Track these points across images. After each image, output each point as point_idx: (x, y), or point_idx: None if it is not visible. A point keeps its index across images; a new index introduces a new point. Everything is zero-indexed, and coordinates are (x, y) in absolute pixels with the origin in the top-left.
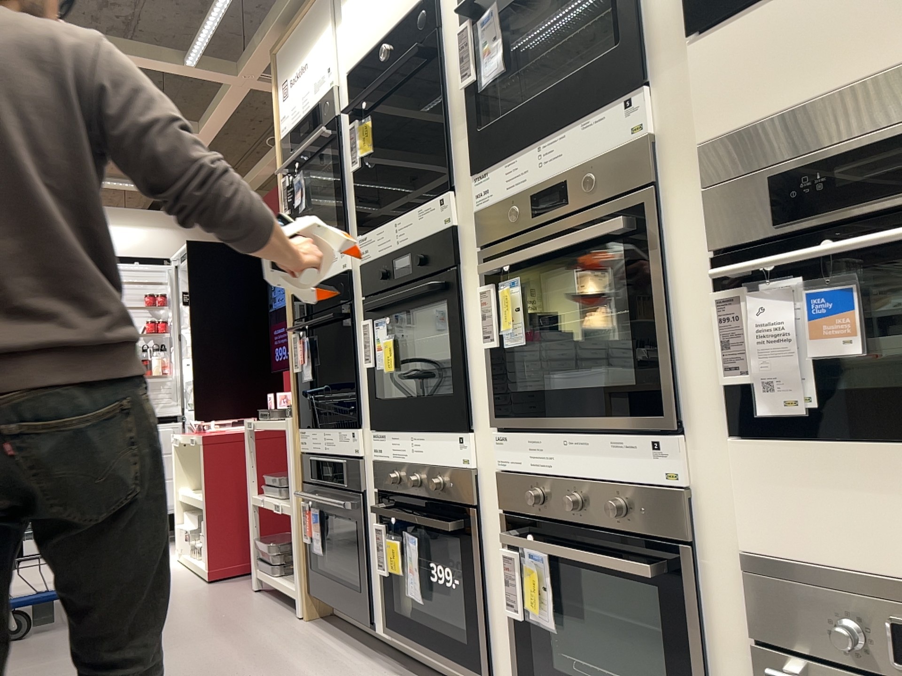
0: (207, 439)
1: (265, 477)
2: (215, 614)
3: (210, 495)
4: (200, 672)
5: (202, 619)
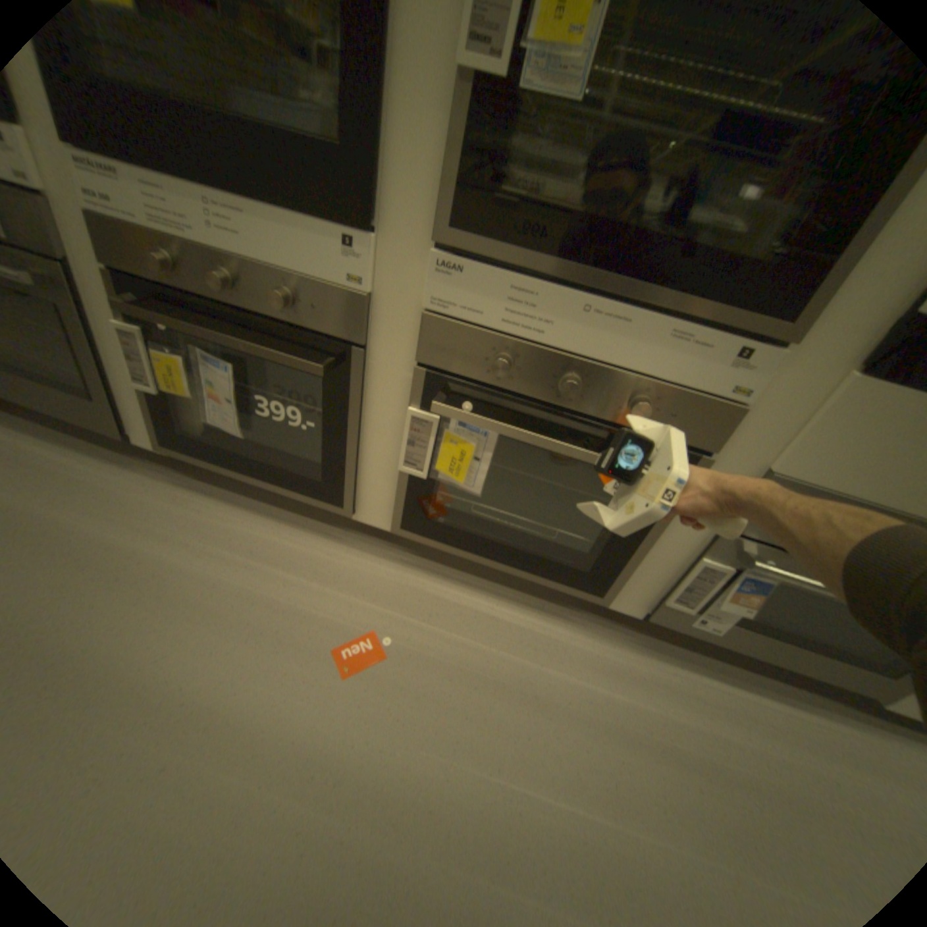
0: None
1: None
2: None
3: None
4: None
5: None
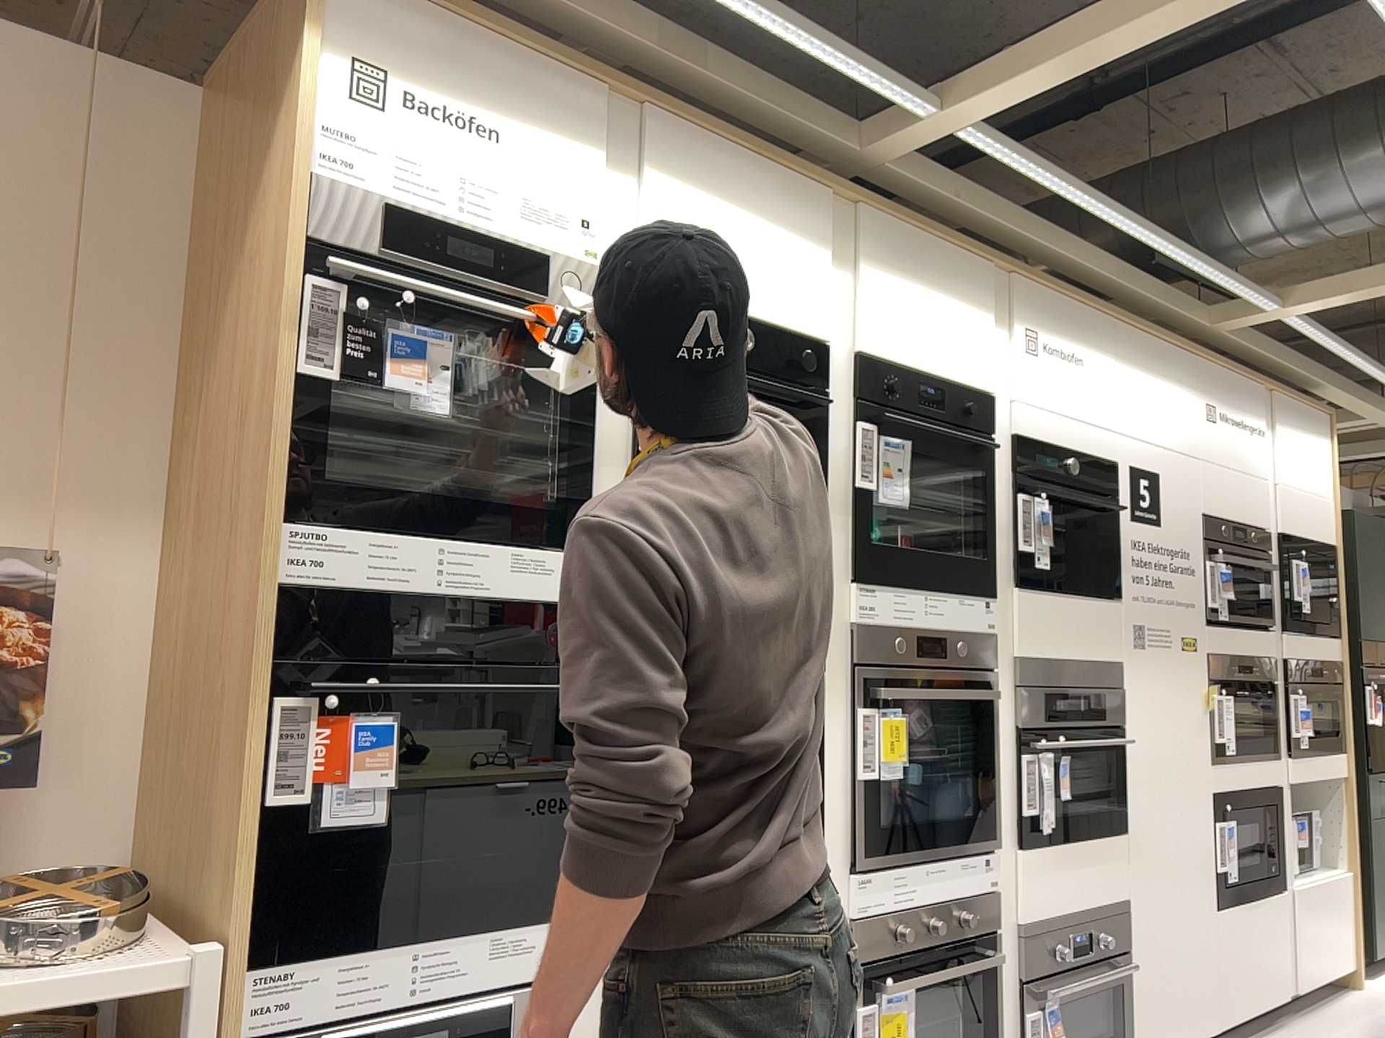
0: None
1: None
2: None
3: None
4: None
5: None
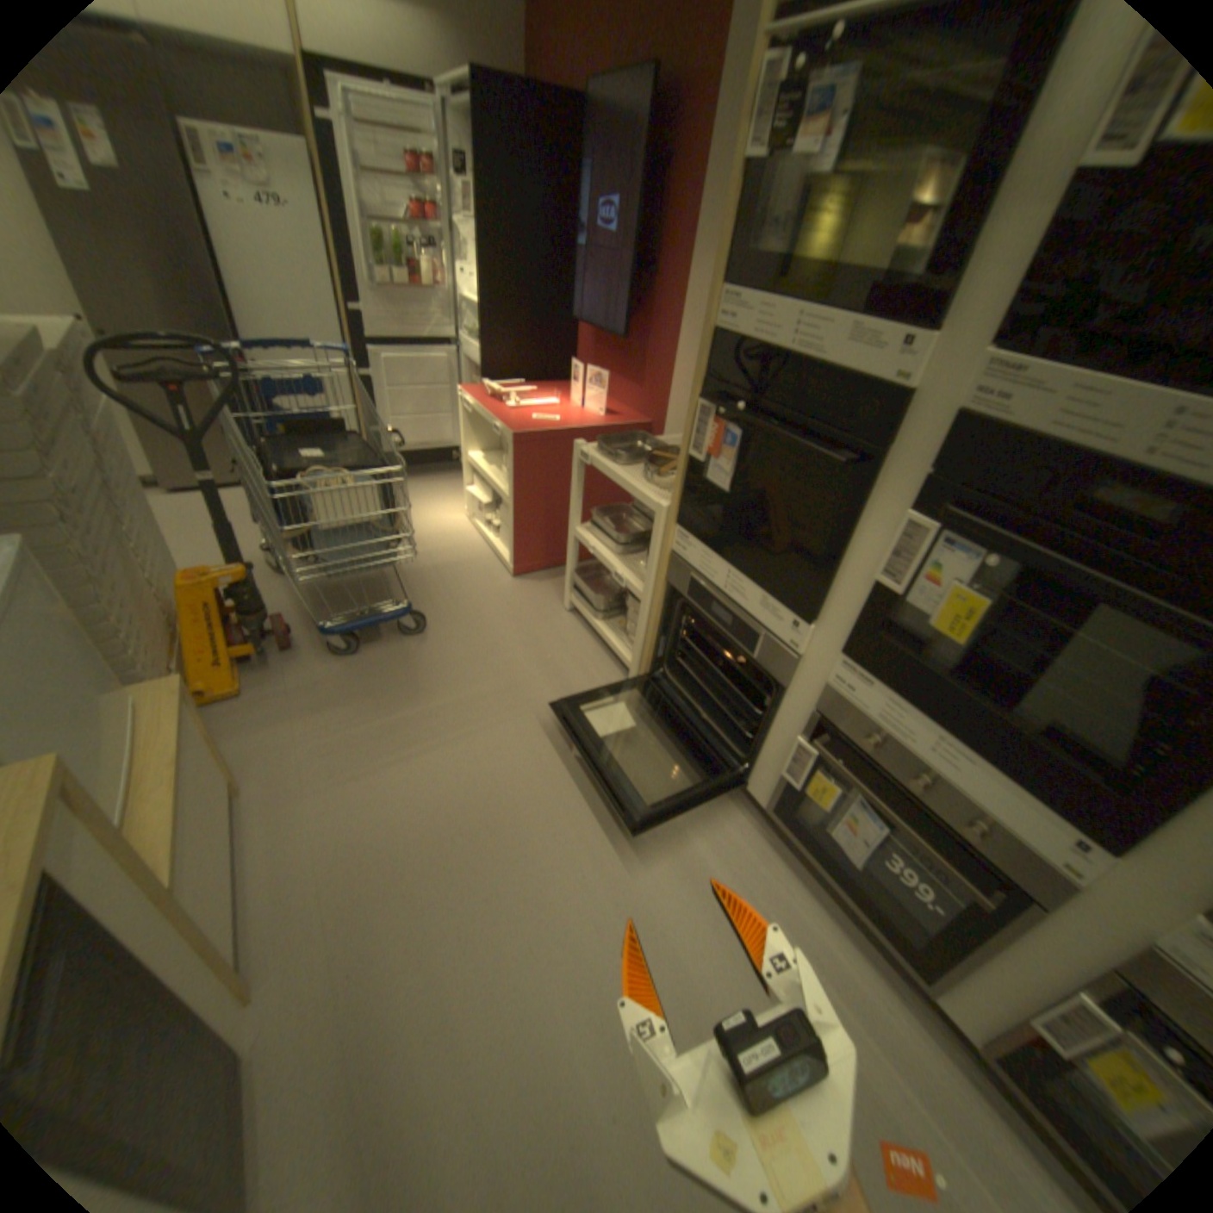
0: (519, 441)
1: (596, 520)
2: (541, 653)
3: (519, 501)
4: (563, 784)
5: (531, 661)
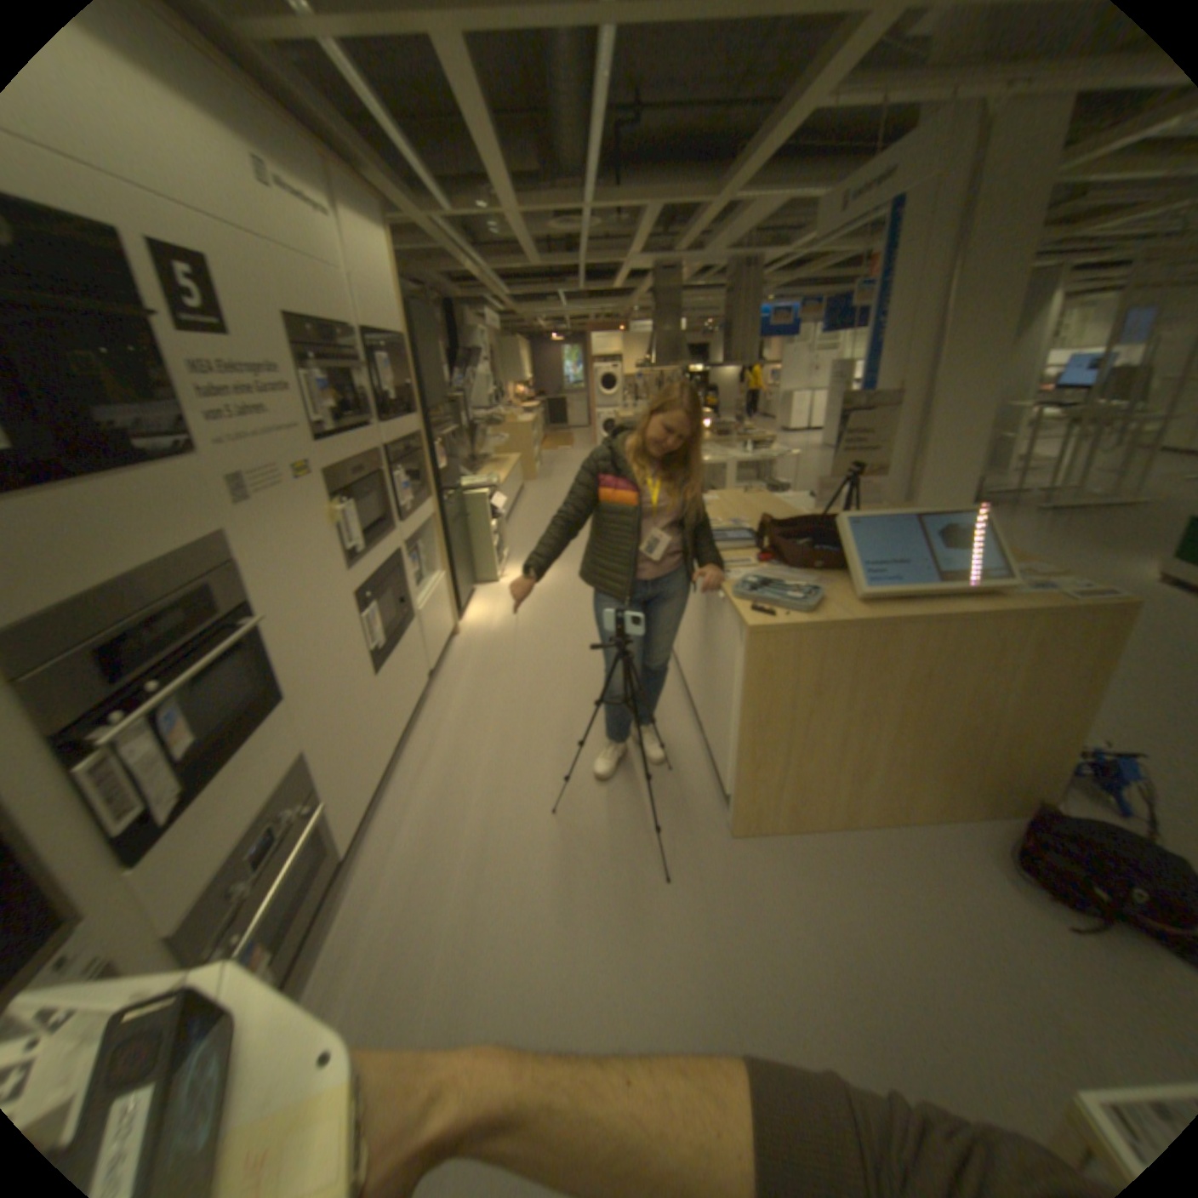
0: None
1: None
2: None
3: None
4: None
5: None
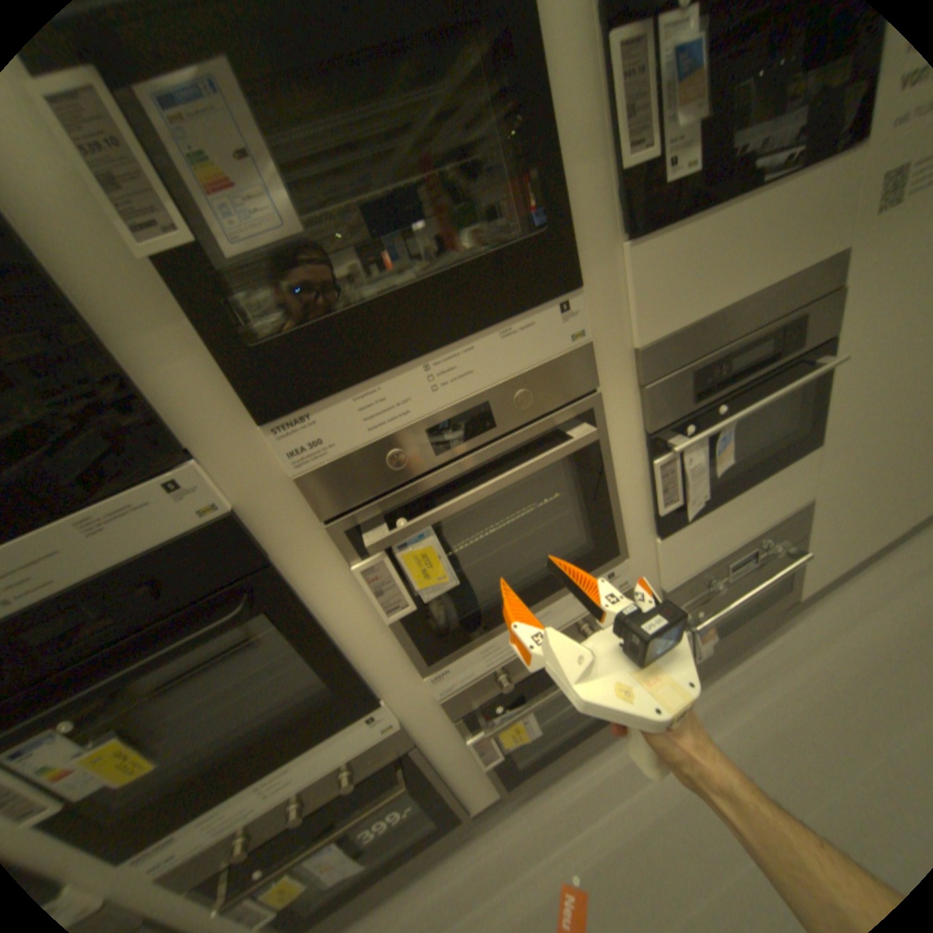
0: None
1: None
2: None
3: None
4: None
5: None
